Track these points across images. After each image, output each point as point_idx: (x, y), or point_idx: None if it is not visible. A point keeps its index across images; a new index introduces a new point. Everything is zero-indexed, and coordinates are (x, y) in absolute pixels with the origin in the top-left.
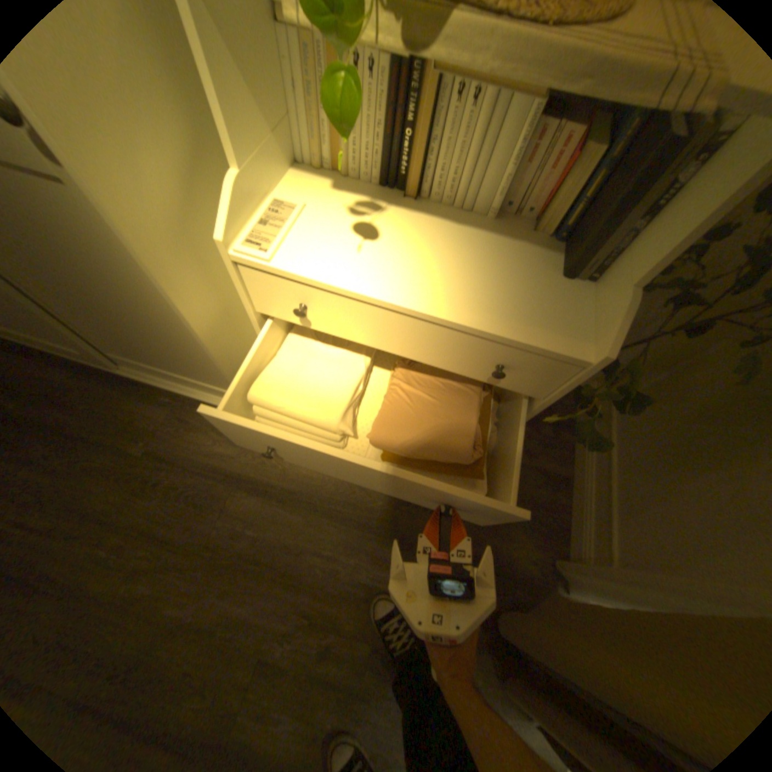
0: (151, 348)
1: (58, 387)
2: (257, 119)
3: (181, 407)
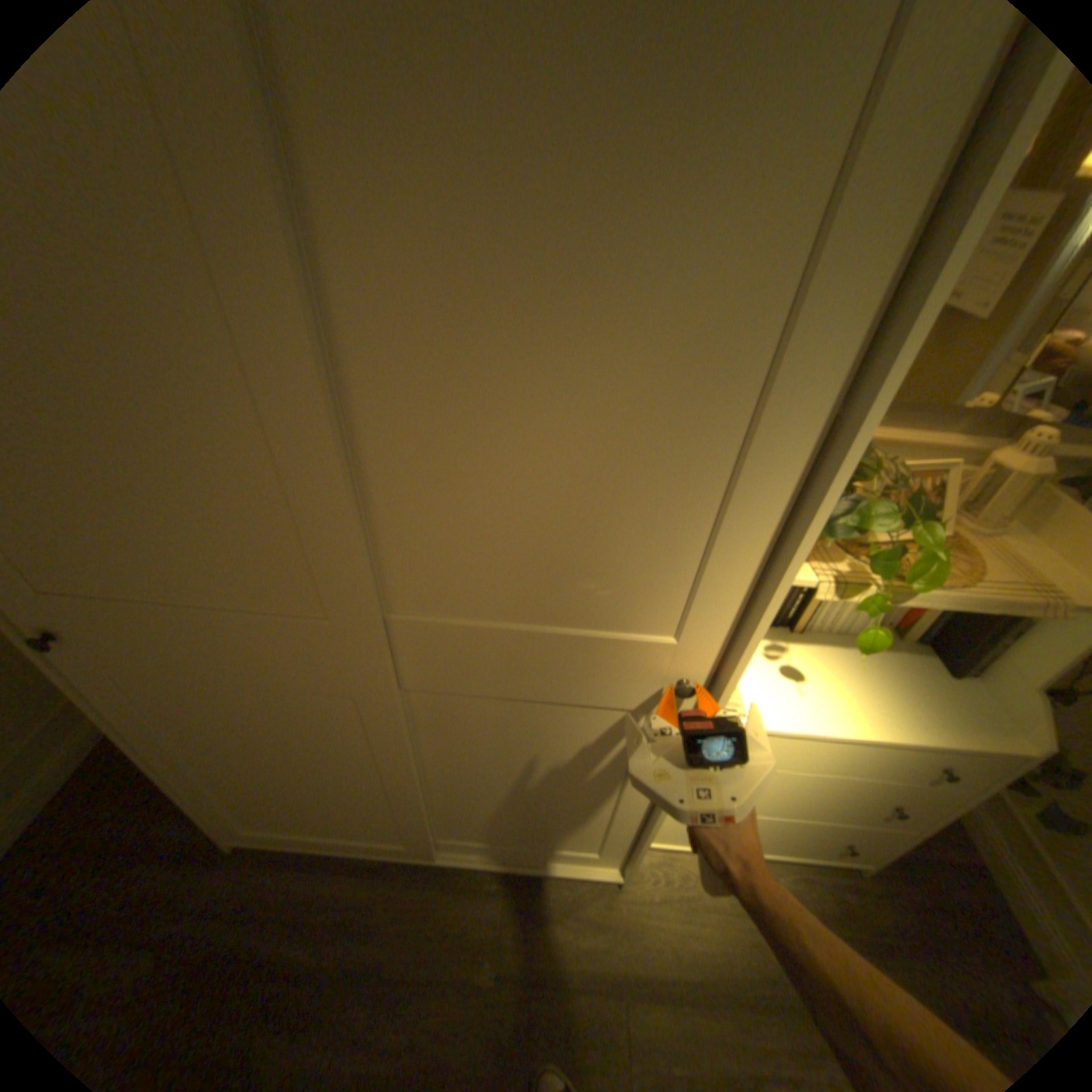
0: (532, 824)
1: (349, 906)
2: None
3: (513, 893)
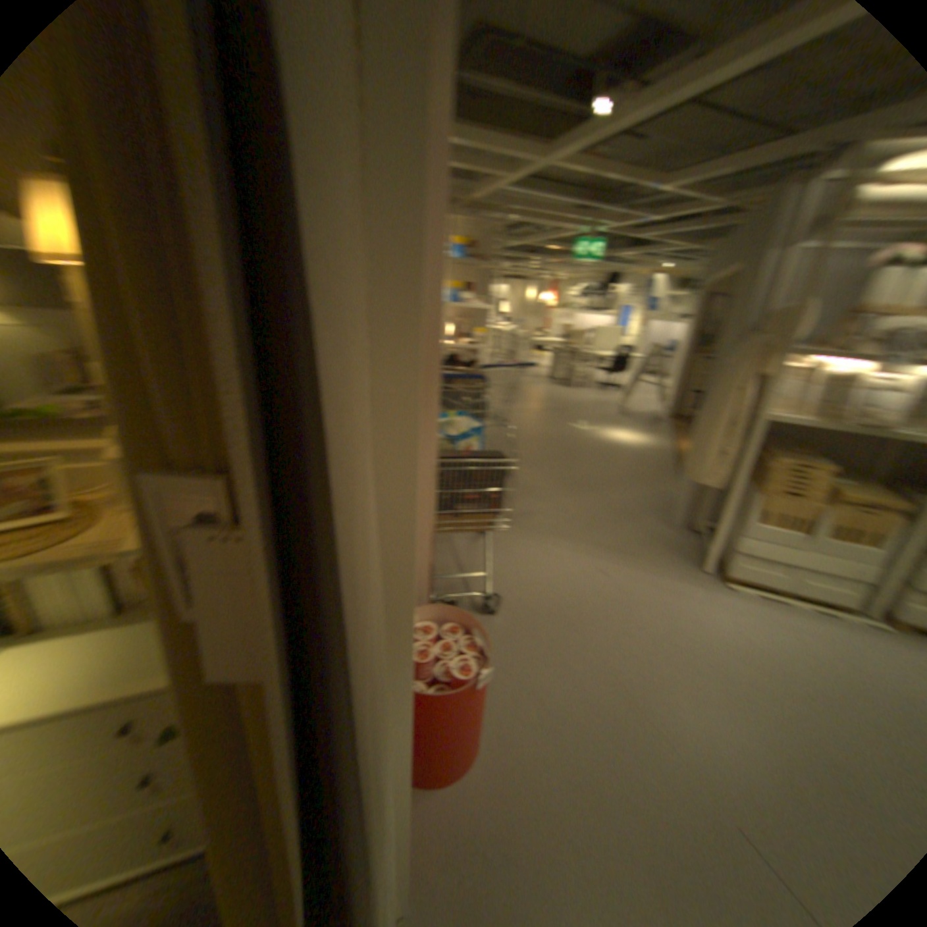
0: None
1: None
2: None
3: None
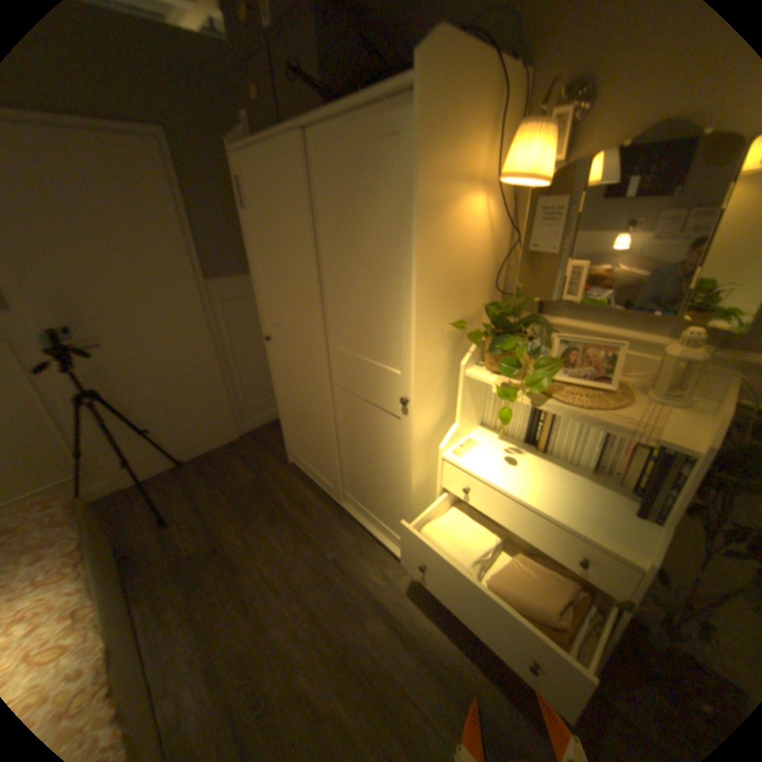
0: (373, 492)
1: (308, 501)
2: (471, 408)
3: (363, 539)
